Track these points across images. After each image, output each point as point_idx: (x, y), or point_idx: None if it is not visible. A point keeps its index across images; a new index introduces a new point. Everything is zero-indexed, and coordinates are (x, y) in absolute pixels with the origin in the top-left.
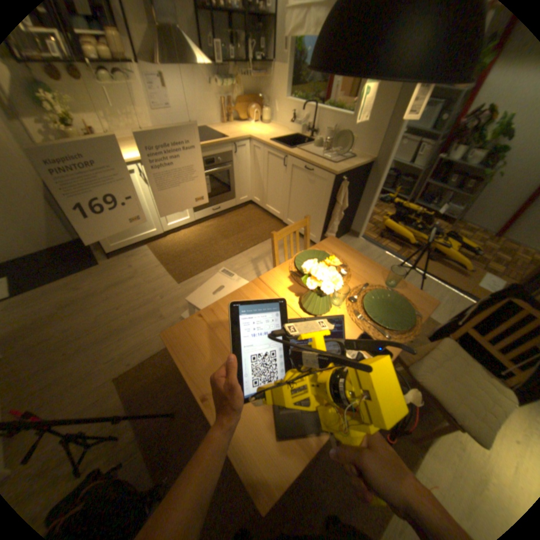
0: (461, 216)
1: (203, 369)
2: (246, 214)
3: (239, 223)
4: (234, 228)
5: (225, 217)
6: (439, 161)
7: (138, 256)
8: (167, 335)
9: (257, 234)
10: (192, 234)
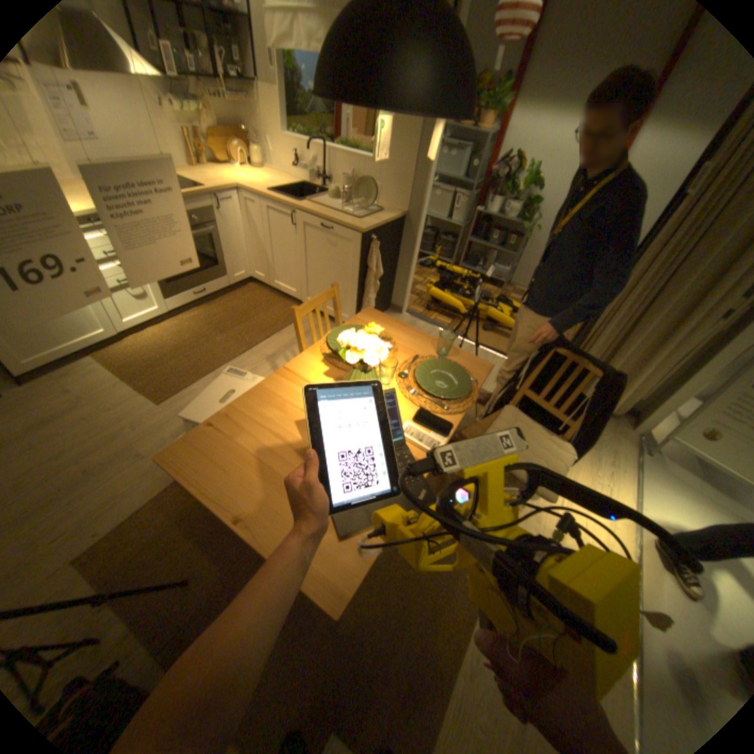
0: (508, 278)
1: (229, 486)
2: (247, 296)
3: (239, 309)
4: (233, 317)
5: (215, 303)
6: (478, 216)
7: (76, 374)
8: (165, 457)
9: (268, 322)
10: (166, 332)
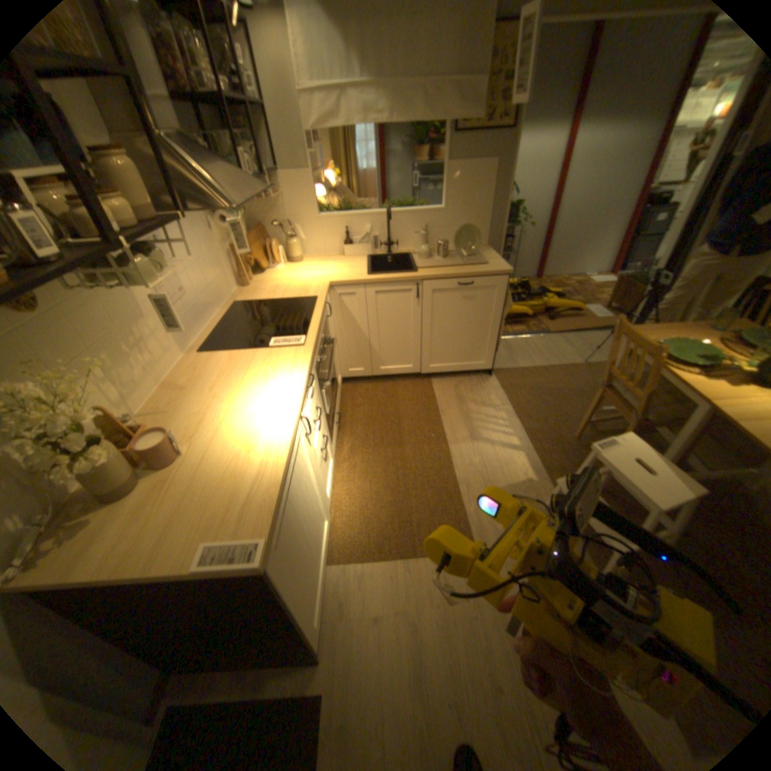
0: None
1: None
2: (359, 399)
3: (374, 415)
4: (383, 425)
5: (342, 424)
6: None
7: (352, 595)
8: None
9: (418, 409)
10: (354, 482)
